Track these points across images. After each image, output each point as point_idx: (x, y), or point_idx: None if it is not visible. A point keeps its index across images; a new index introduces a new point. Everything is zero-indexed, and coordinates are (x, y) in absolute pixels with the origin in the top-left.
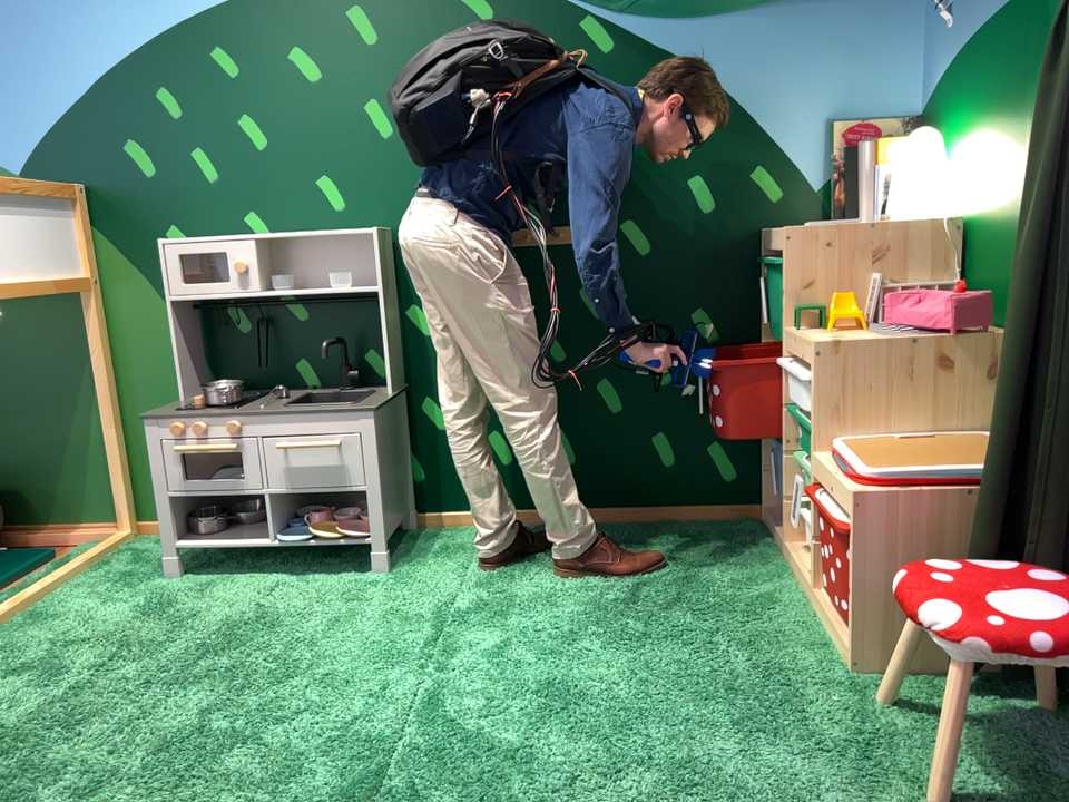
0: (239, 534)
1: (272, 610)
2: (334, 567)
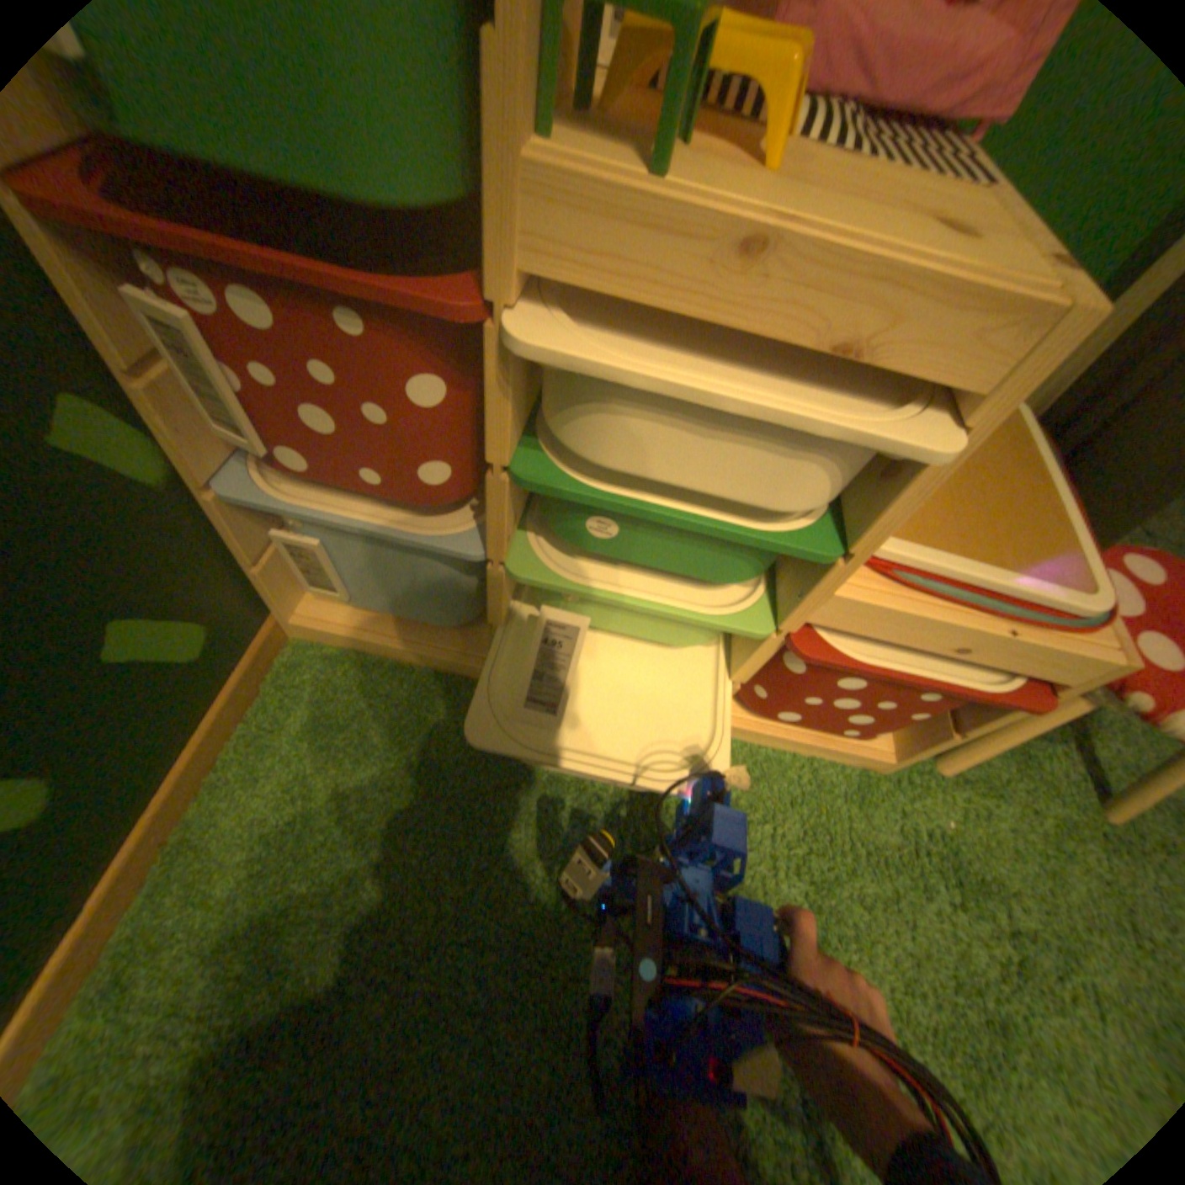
0: None
1: None
2: None
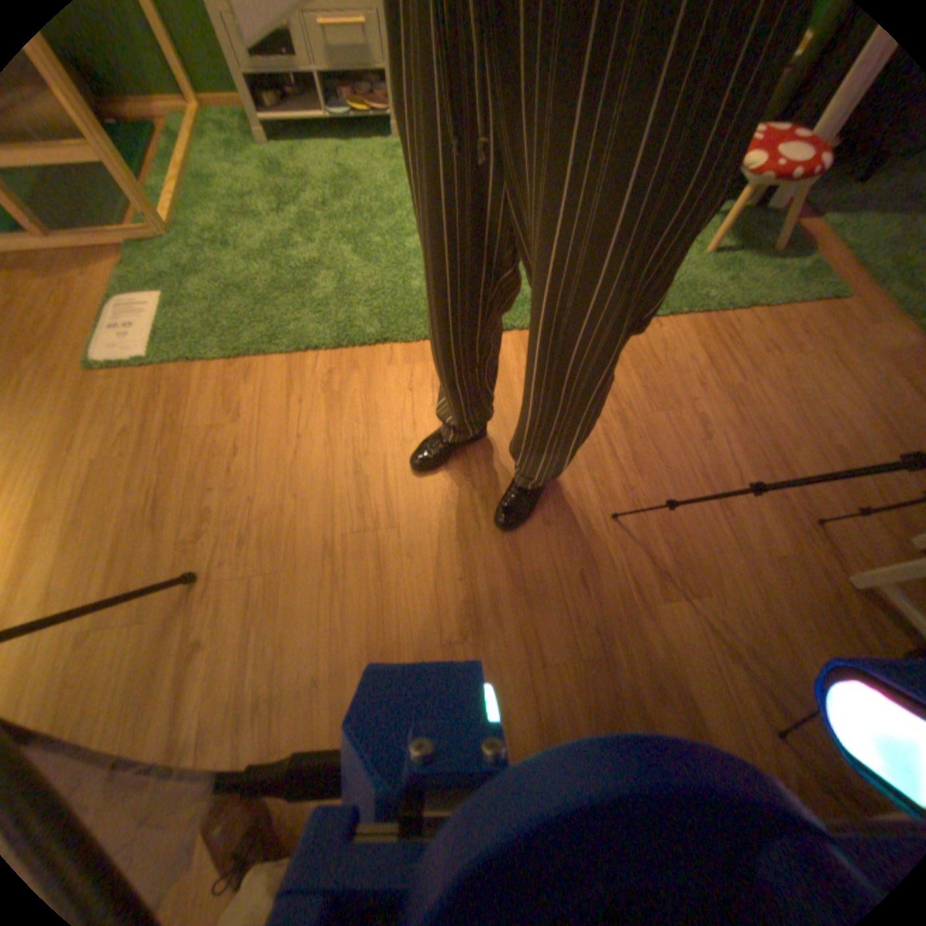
0: (292, 105)
1: (345, 166)
2: (361, 131)
